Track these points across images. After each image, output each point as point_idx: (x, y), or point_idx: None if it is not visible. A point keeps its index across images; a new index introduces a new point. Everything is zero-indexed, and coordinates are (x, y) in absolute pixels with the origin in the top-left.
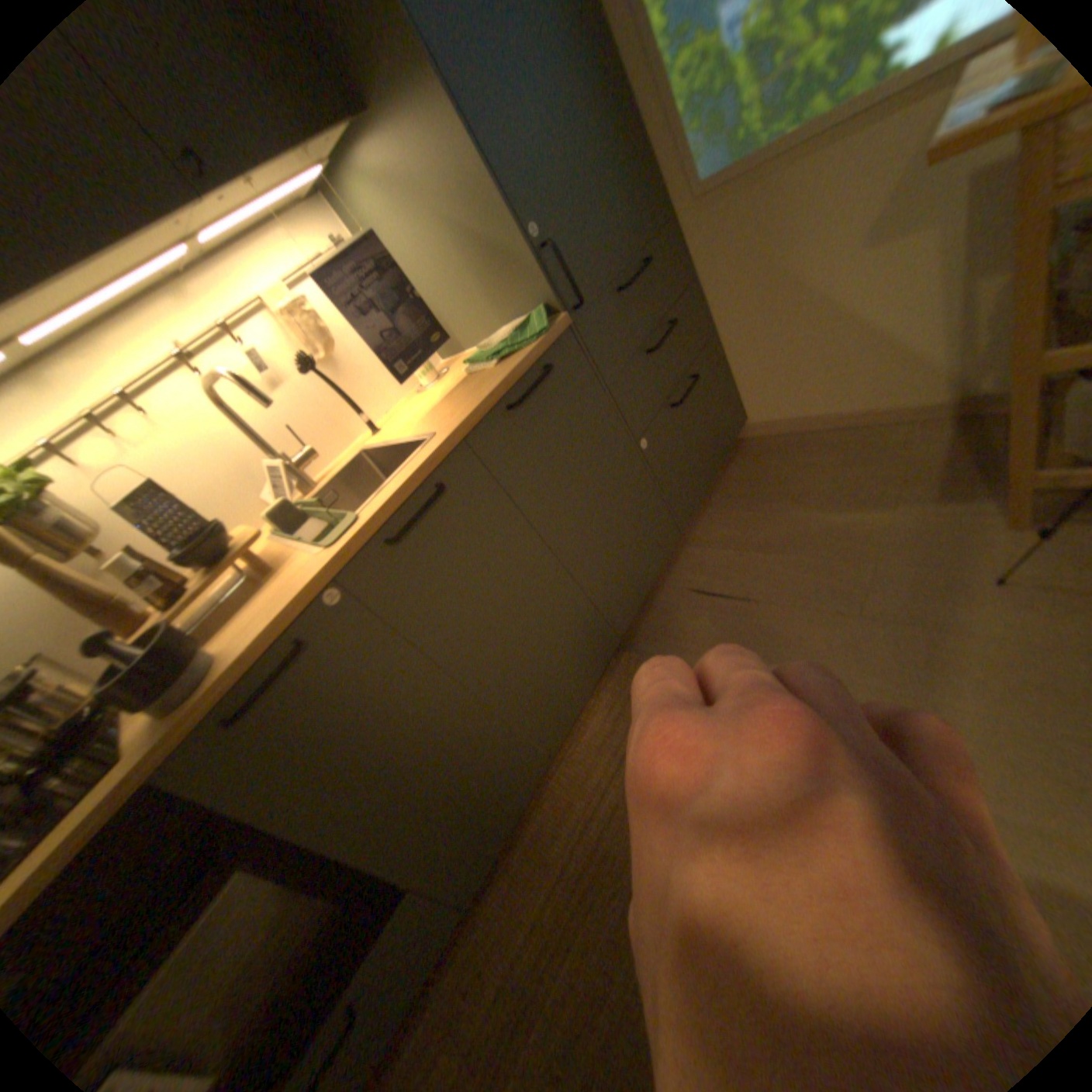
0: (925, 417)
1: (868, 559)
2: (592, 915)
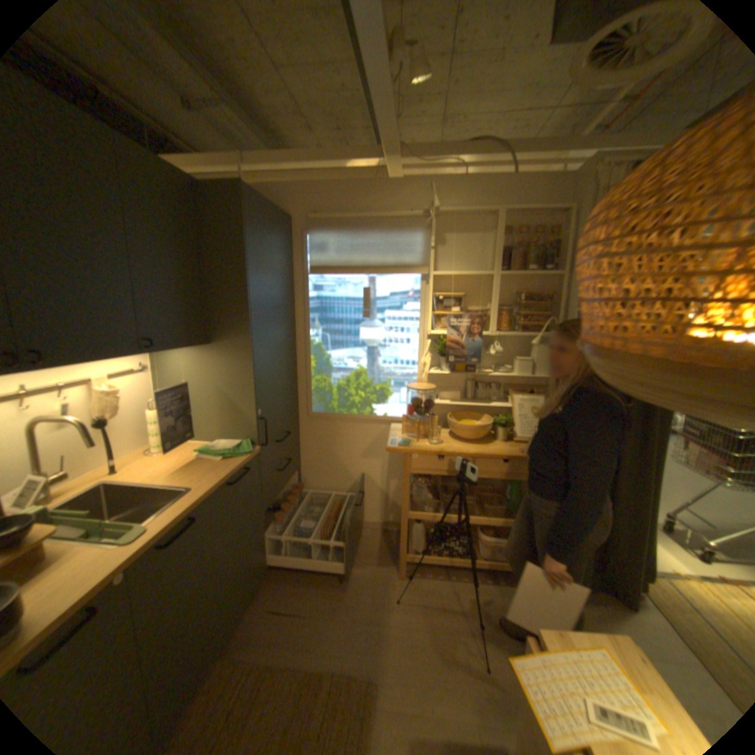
0: (371, 529)
1: (353, 594)
2: None
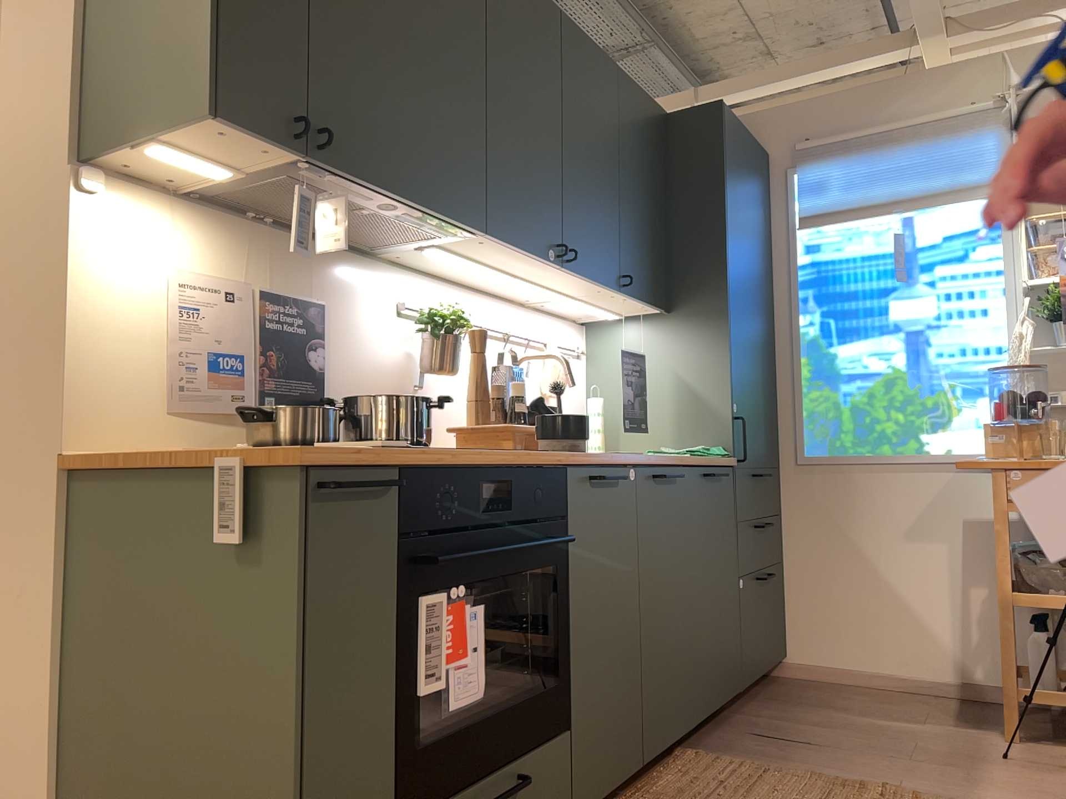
0: (937, 693)
1: (910, 740)
2: None
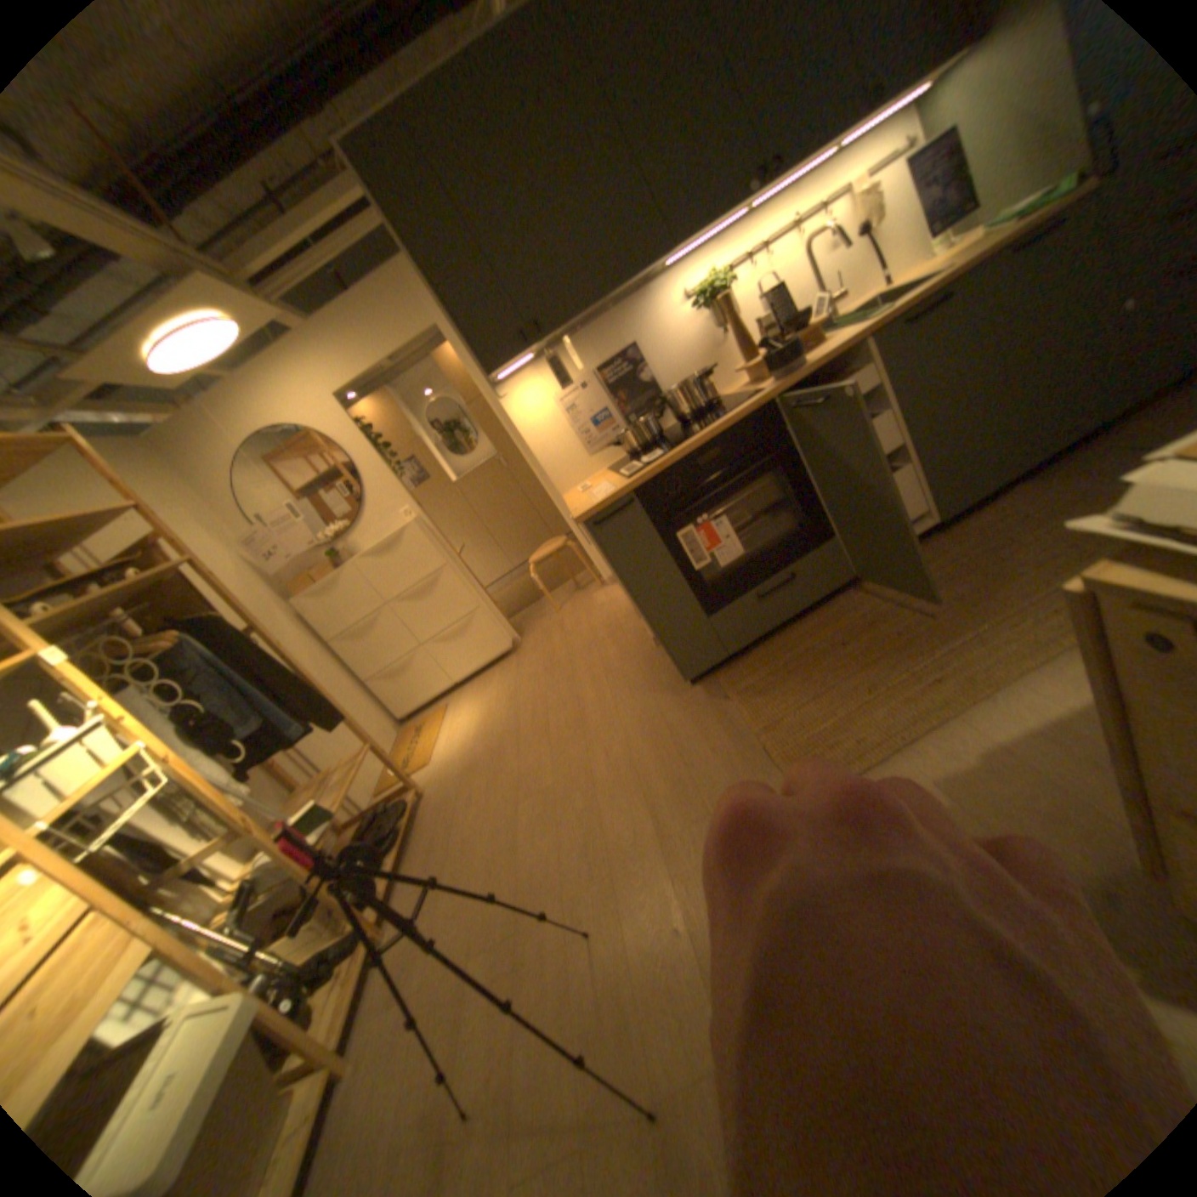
0: None
1: None
2: (944, 589)
